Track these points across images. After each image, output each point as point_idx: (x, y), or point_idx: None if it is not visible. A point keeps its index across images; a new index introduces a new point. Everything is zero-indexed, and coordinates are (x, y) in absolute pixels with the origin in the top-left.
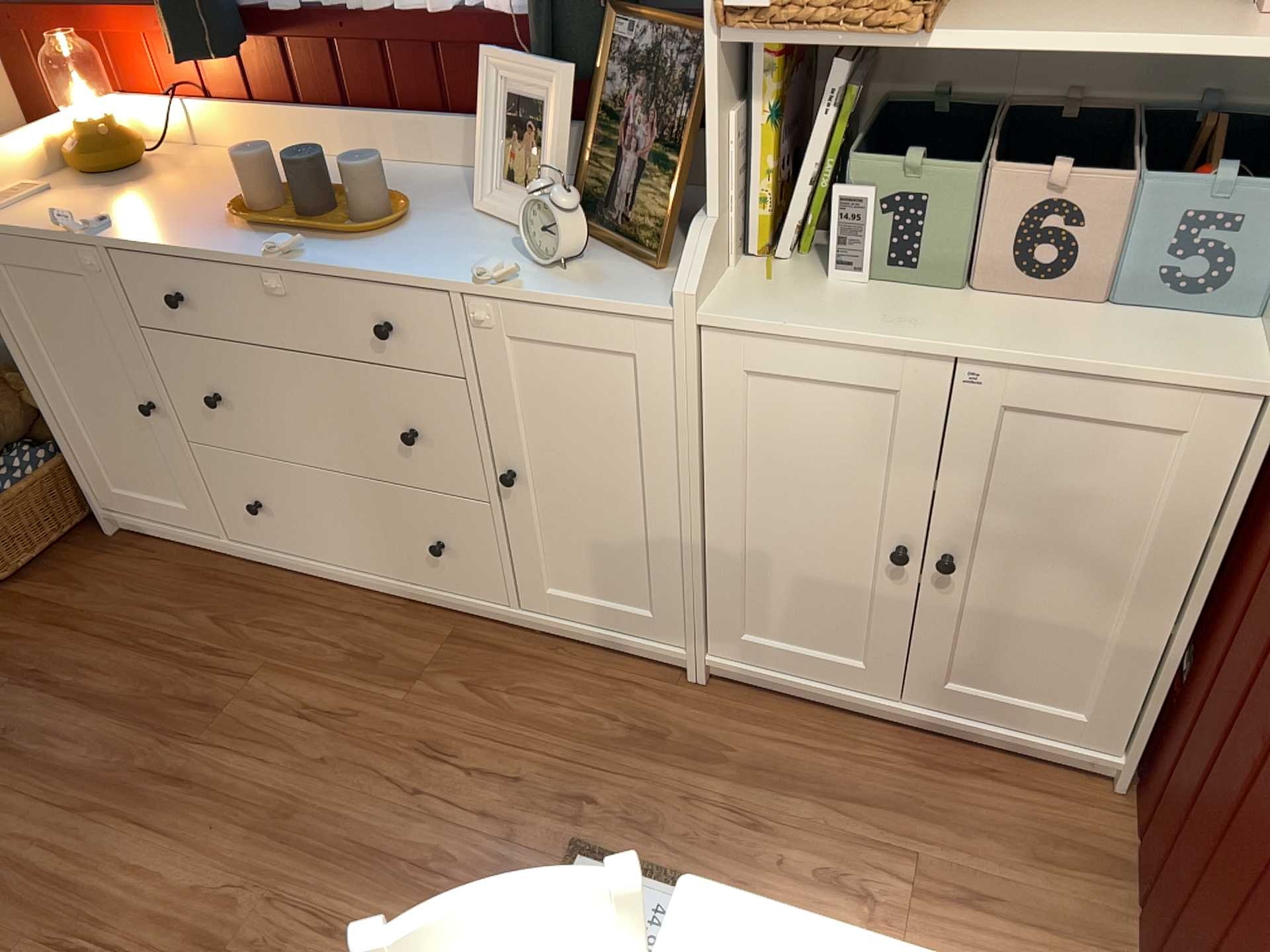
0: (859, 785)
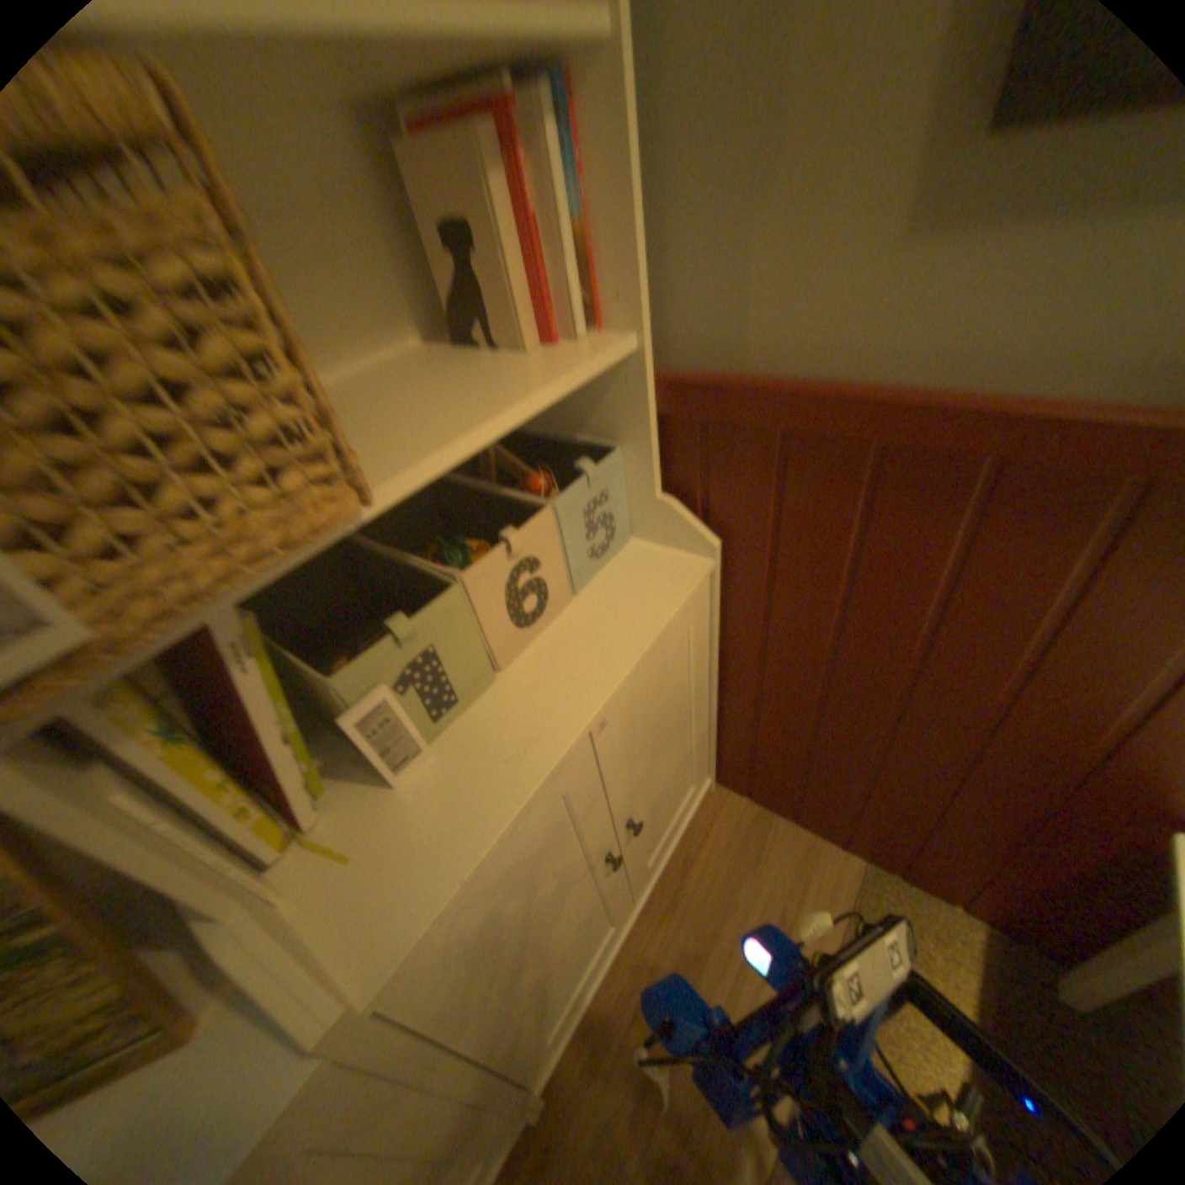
0: (688, 977)
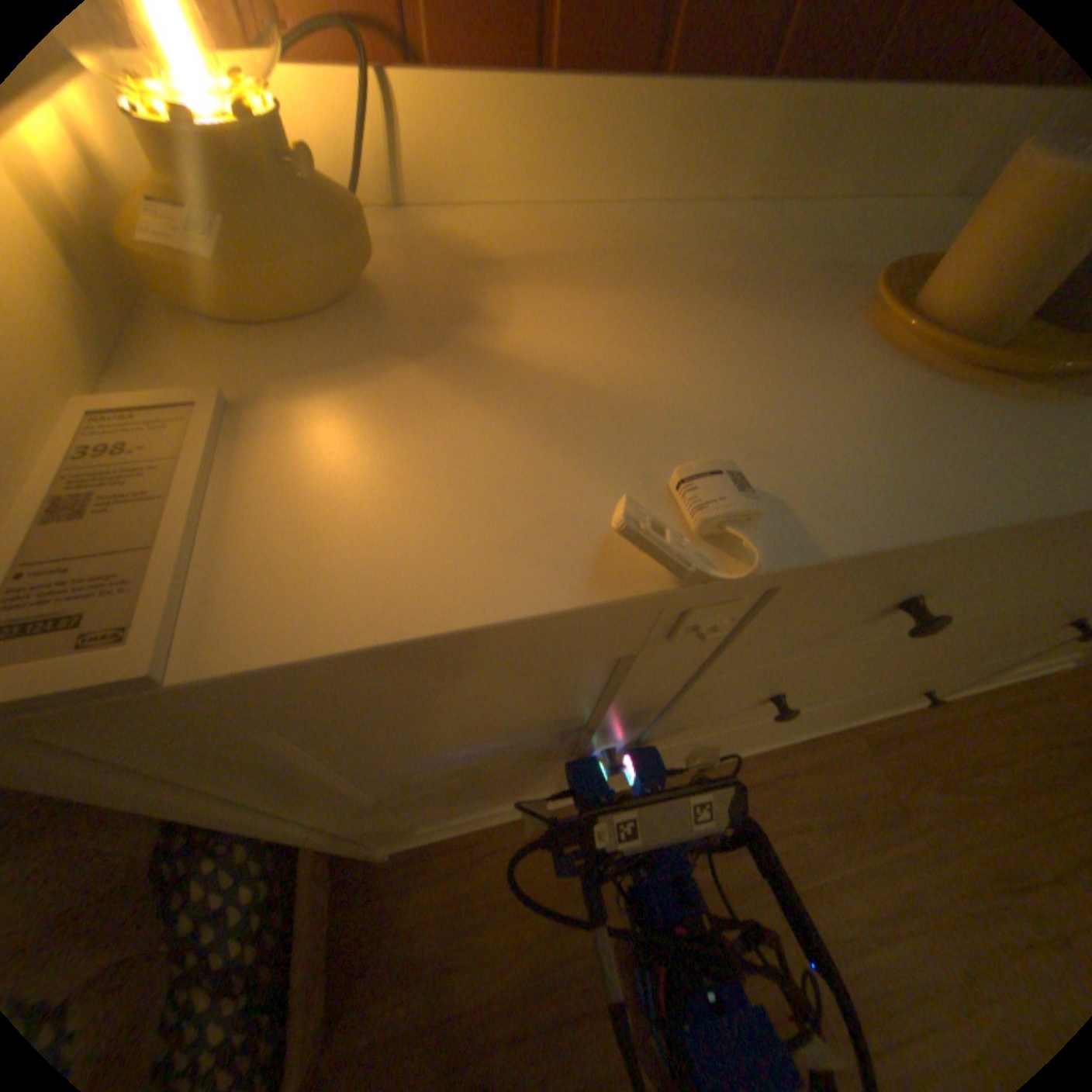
0: None
